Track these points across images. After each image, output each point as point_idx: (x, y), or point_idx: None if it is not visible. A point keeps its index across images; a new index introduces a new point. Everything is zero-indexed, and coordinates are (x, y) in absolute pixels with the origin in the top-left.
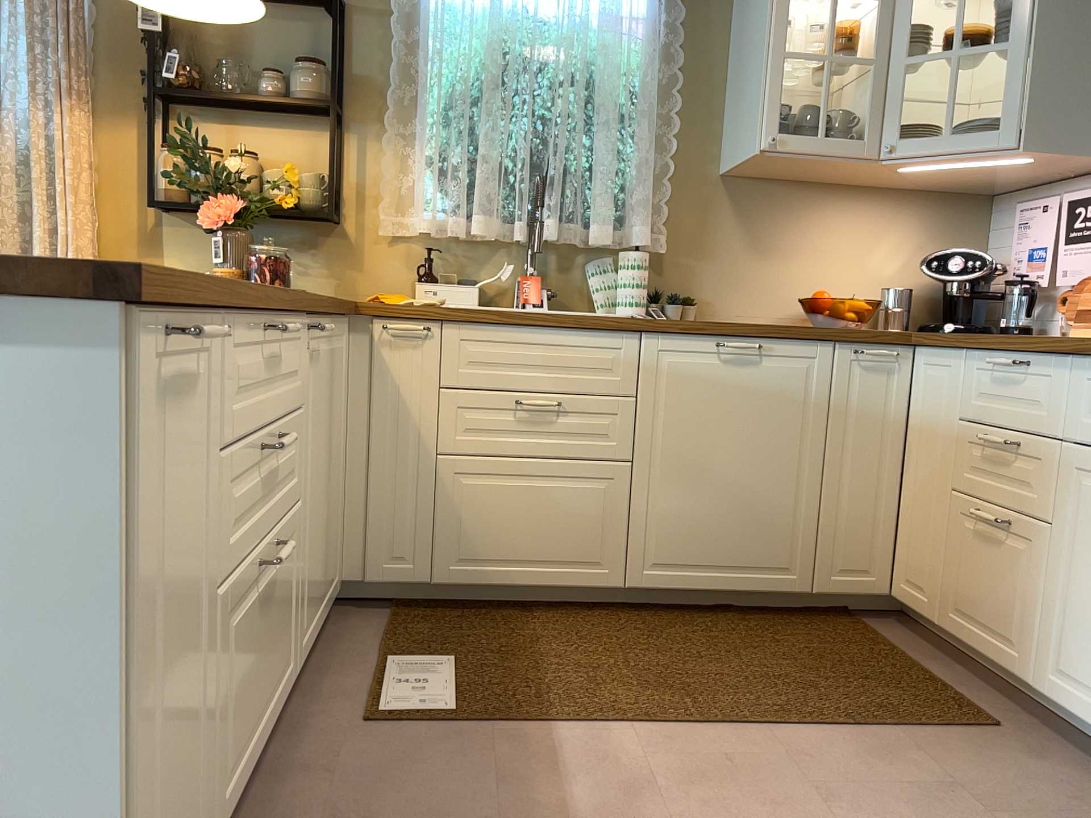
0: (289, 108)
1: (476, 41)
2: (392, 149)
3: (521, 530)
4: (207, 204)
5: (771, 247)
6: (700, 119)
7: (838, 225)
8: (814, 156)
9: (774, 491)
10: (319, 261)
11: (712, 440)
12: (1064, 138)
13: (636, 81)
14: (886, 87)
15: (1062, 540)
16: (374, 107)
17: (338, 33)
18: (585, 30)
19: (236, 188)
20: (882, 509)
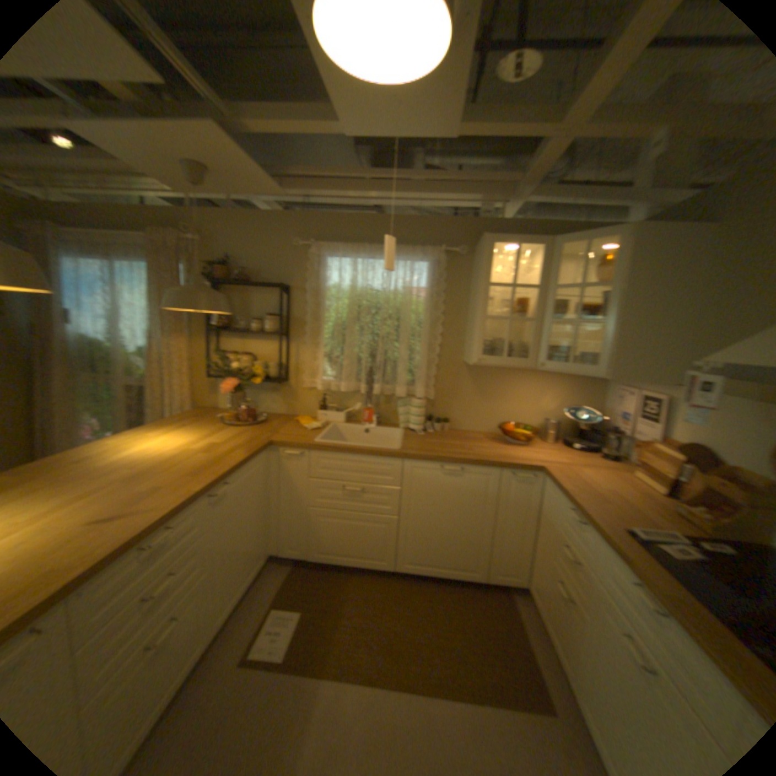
0: (267, 333)
1: (348, 301)
2: (310, 350)
3: (348, 542)
4: (227, 381)
5: (489, 396)
6: (455, 334)
7: (525, 385)
8: (503, 366)
9: (469, 536)
10: (281, 397)
11: (438, 510)
12: (637, 373)
13: (421, 318)
14: (543, 331)
15: (595, 635)
16: (303, 331)
17: (283, 303)
18: (397, 296)
19: (239, 374)
20: (526, 549)
